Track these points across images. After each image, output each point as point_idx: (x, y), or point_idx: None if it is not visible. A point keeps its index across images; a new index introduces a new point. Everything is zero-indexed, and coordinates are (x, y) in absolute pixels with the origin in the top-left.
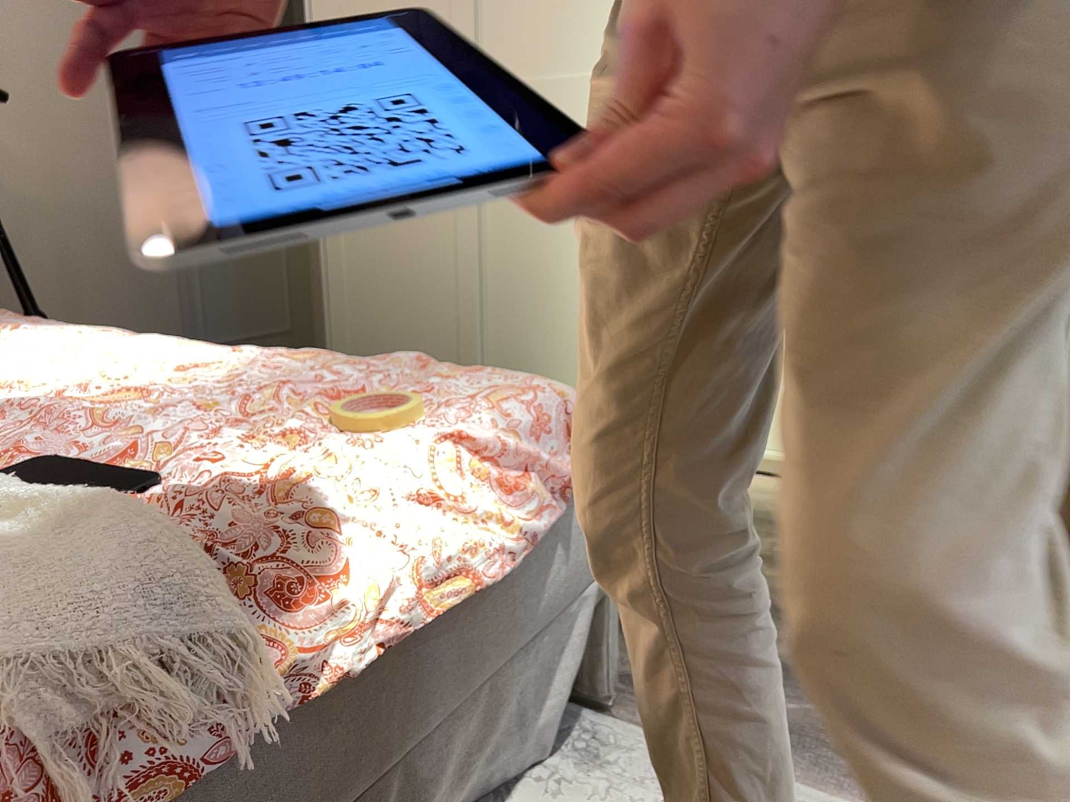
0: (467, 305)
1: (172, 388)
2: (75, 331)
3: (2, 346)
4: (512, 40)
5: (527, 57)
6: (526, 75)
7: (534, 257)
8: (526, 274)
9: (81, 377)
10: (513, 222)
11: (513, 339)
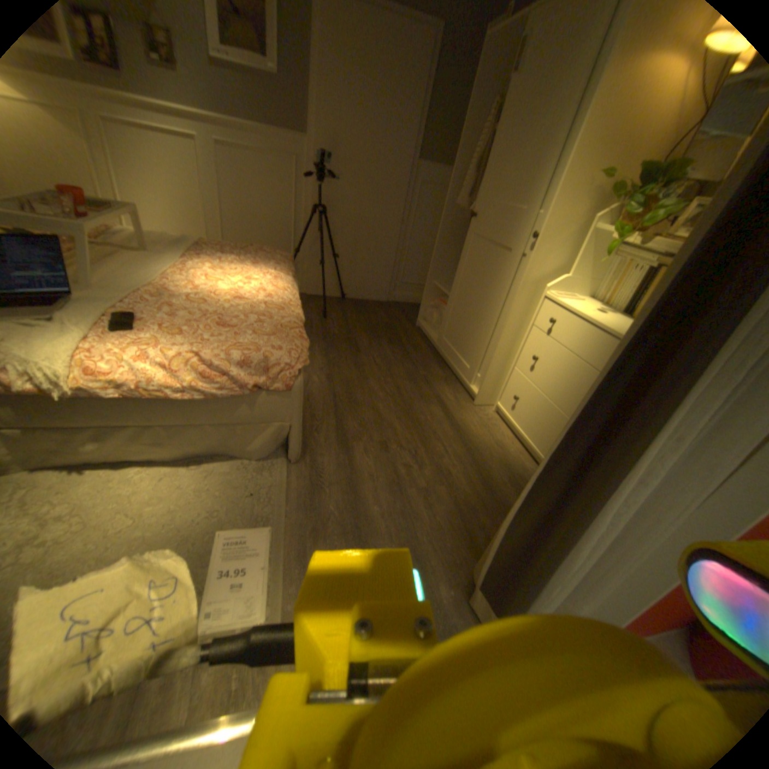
0: (457, 303)
1: (231, 299)
2: (273, 269)
3: (245, 268)
4: (514, 179)
5: (515, 191)
6: (511, 201)
7: (483, 293)
8: (478, 299)
9: (233, 286)
10: (483, 273)
11: (465, 325)
